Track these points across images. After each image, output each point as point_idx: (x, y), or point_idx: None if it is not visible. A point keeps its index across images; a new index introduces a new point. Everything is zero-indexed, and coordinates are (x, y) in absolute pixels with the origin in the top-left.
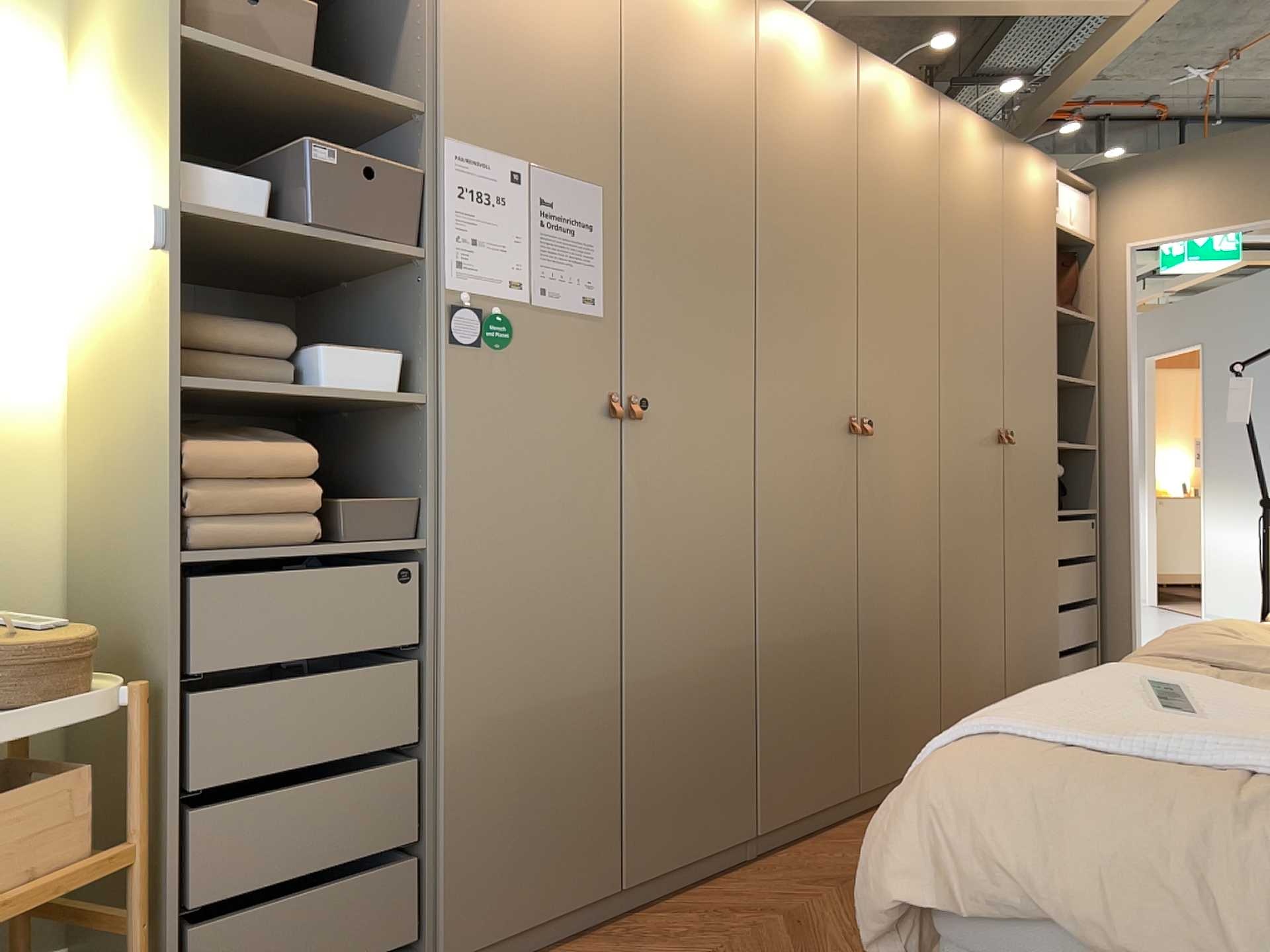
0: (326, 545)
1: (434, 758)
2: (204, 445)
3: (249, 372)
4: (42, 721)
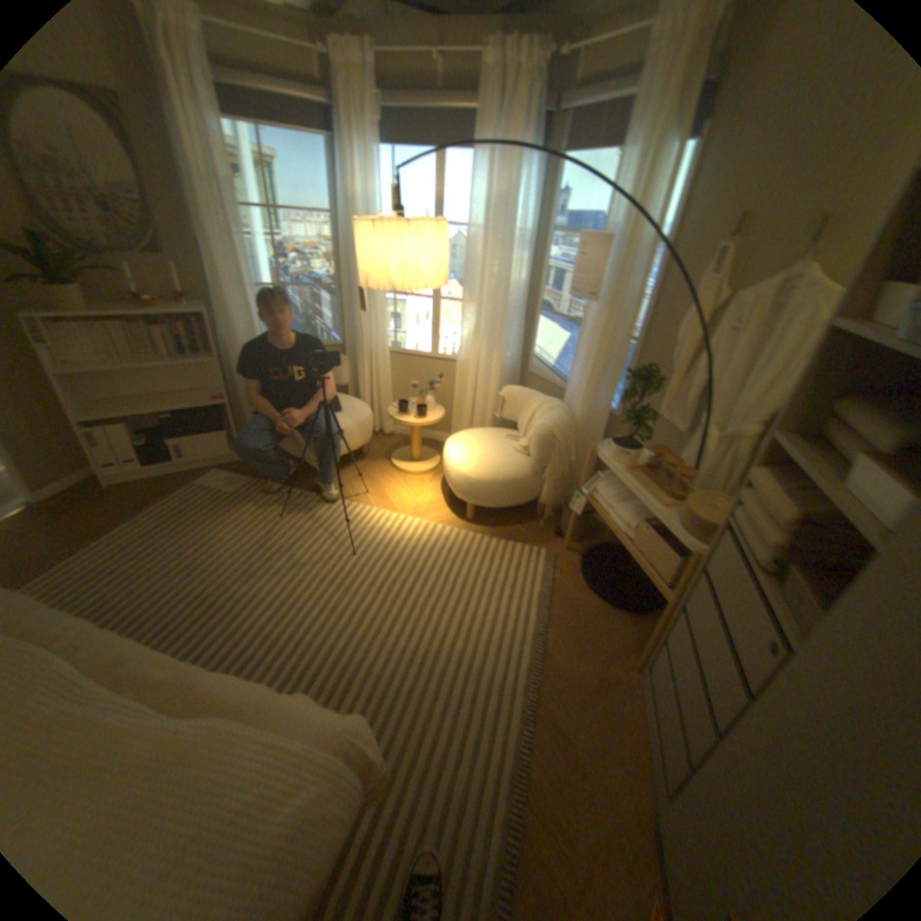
0: (786, 590)
1: (715, 758)
2: (771, 476)
3: (853, 455)
4: (671, 526)
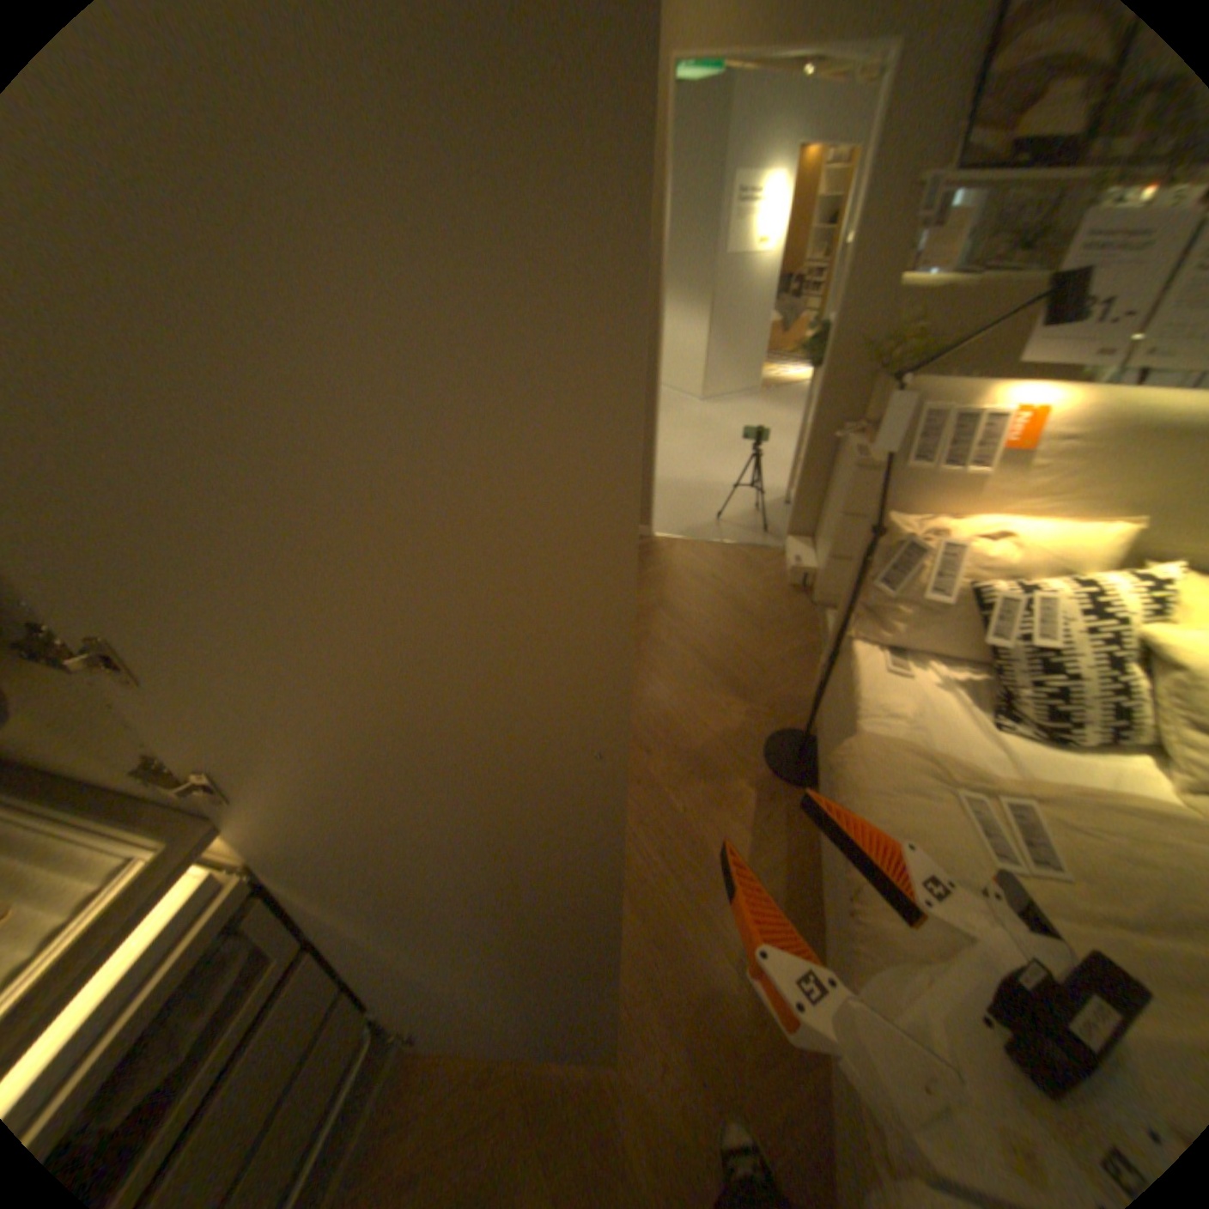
0: None
1: None
2: None
3: None
4: None
